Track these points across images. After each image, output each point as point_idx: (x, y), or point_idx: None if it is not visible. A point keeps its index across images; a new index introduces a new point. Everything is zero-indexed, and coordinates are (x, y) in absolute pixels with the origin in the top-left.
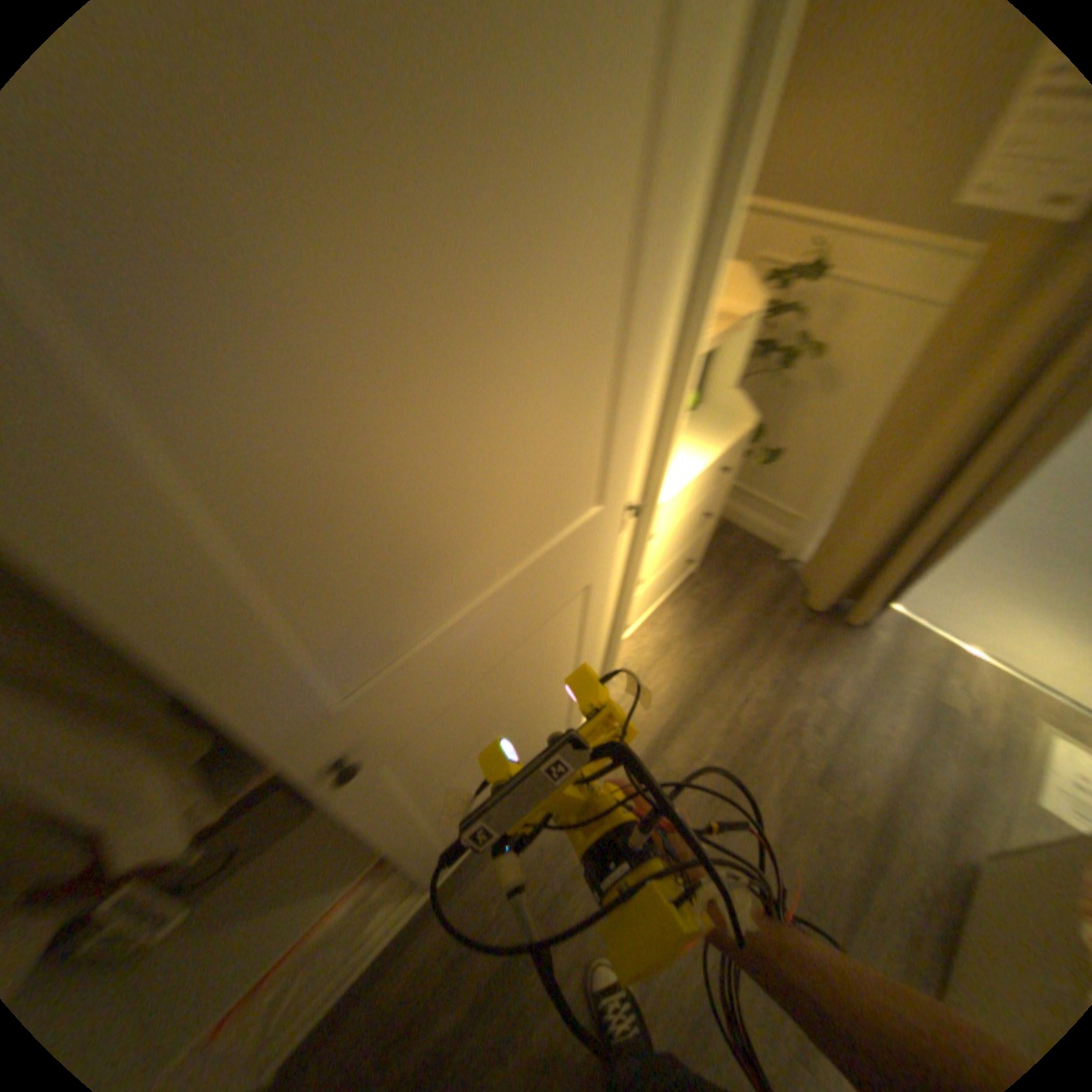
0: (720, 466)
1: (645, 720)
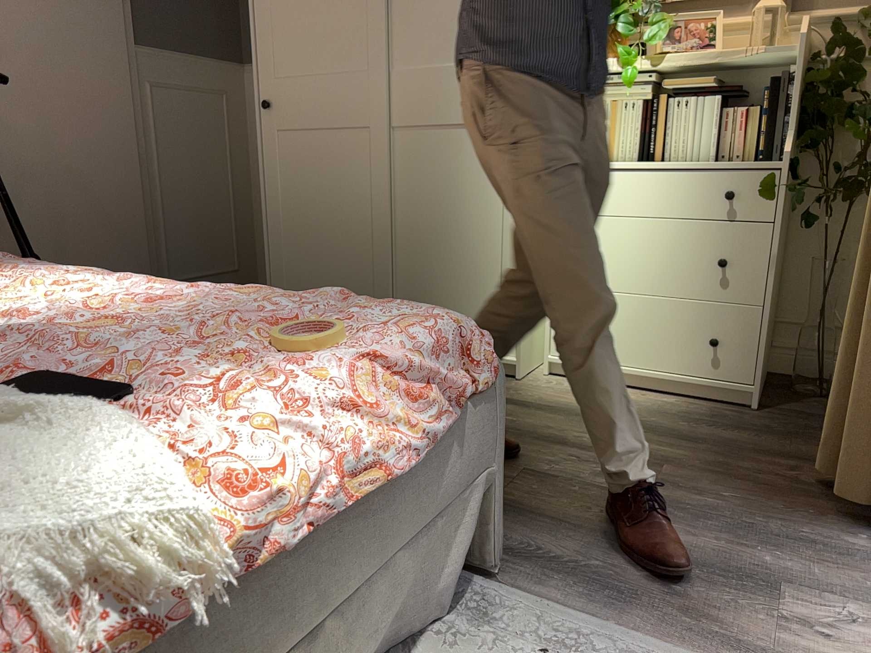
0: (720, 188)
1: (523, 396)
